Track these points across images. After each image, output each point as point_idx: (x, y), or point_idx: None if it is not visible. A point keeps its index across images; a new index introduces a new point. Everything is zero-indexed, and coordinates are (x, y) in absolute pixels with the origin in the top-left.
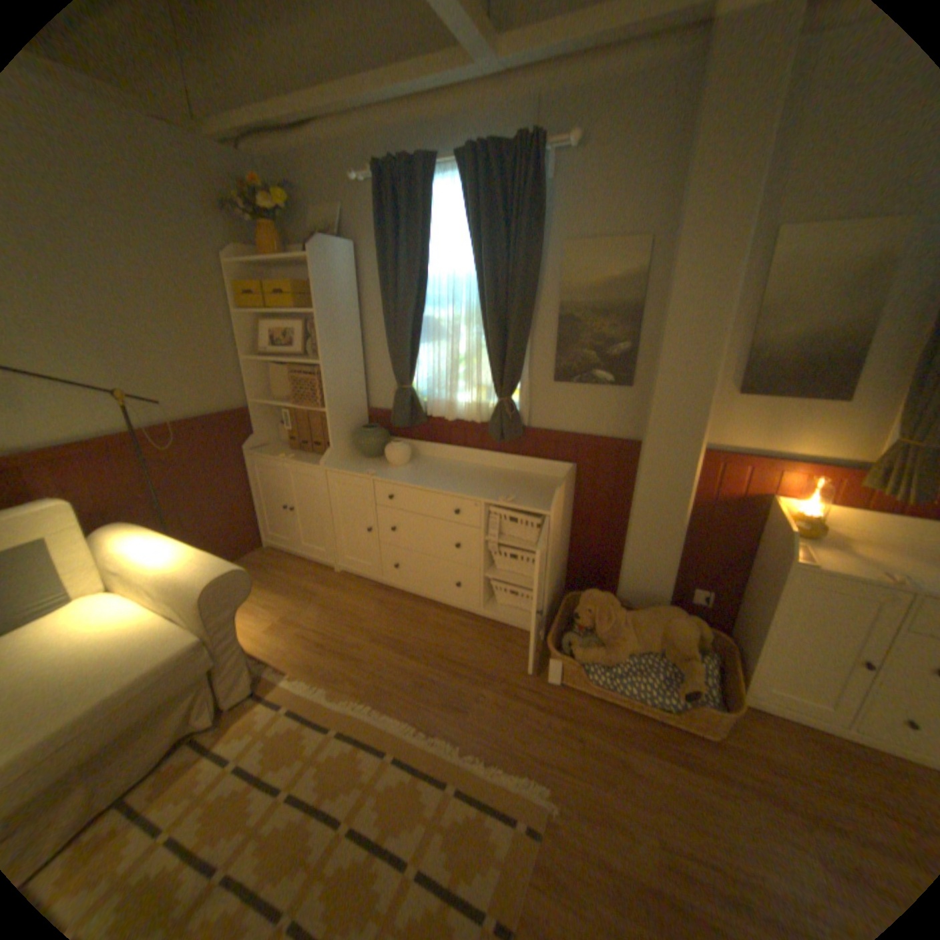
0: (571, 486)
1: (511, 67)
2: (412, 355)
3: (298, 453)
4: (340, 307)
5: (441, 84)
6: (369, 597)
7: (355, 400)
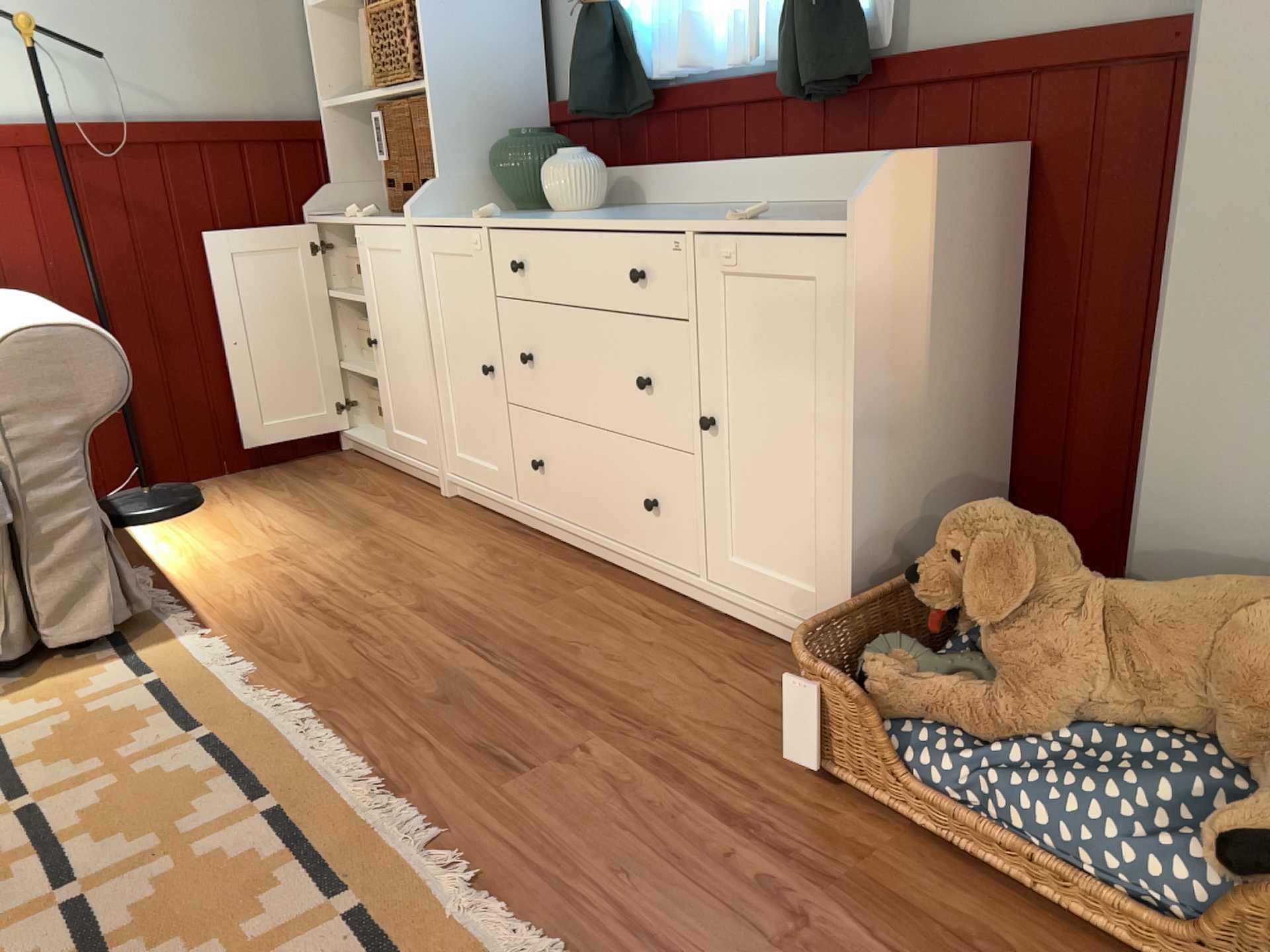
0: (1004, 215)
1: None
2: None
3: (397, 216)
4: None
5: None
6: (477, 541)
7: (509, 76)
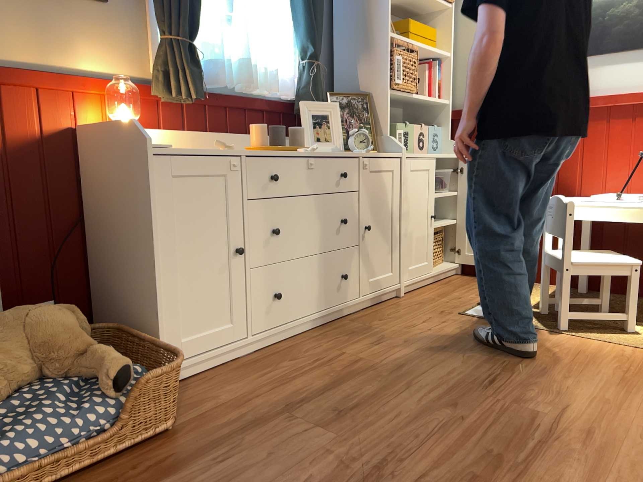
0: None
1: None
2: None
3: None
4: None
5: None
6: None
7: None
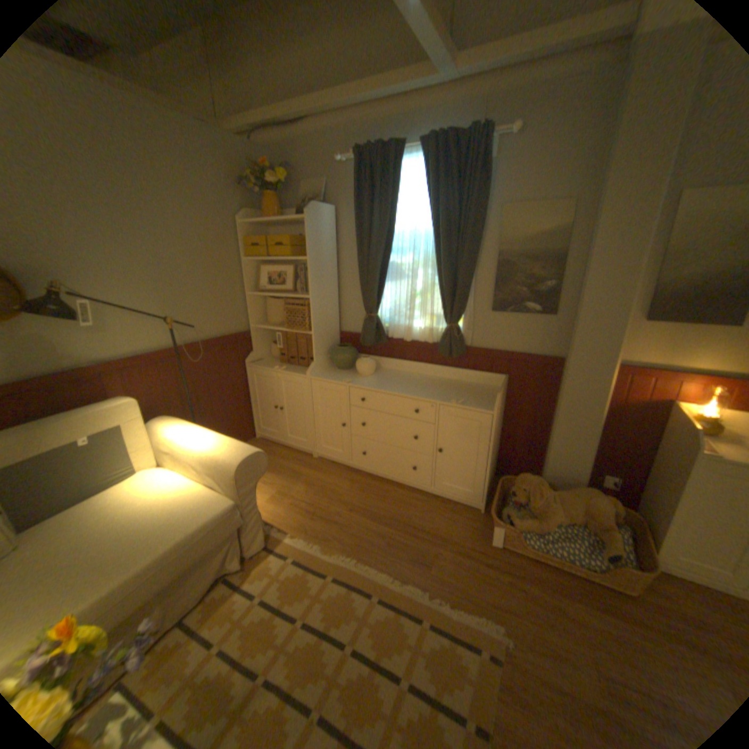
0: (504, 393)
1: (465, 75)
2: (379, 291)
3: (287, 365)
4: (324, 255)
5: (409, 89)
6: (342, 477)
7: (331, 325)
